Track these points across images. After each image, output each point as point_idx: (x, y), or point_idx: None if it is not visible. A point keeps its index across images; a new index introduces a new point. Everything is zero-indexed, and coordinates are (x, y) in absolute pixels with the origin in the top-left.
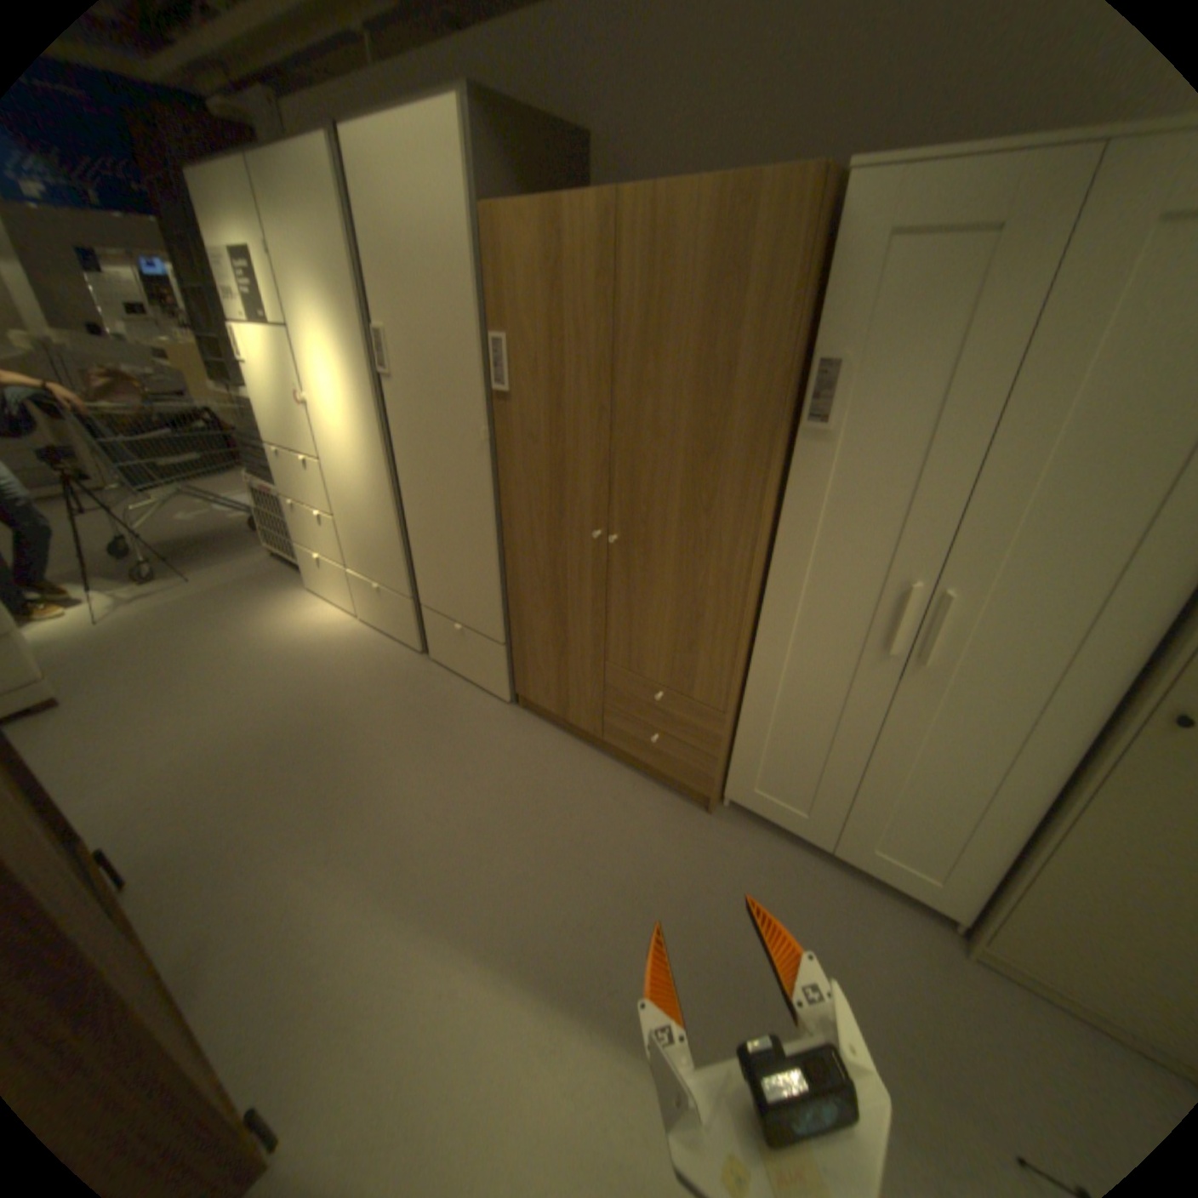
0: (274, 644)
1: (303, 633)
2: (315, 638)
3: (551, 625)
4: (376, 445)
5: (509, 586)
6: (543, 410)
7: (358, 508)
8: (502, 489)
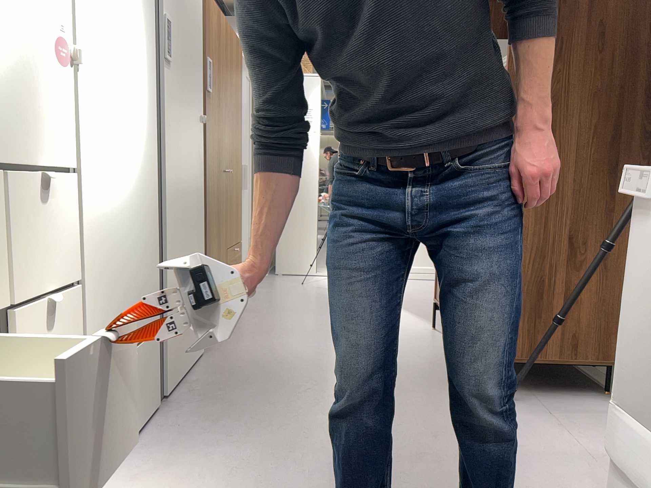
0: None
1: None
2: None
3: (216, 246)
4: (150, 130)
5: (205, 232)
6: (216, 104)
7: (119, 231)
8: (205, 156)
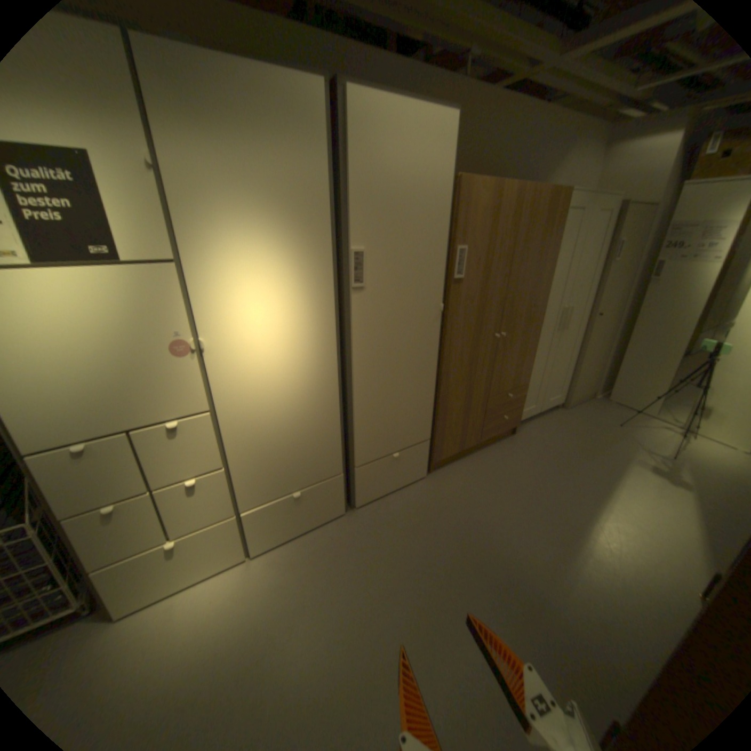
0: (234, 658)
1: (231, 620)
2: (253, 606)
3: (463, 401)
4: (328, 352)
5: (440, 396)
6: (479, 283)
7: (280, 429)
8: (446, 337)
